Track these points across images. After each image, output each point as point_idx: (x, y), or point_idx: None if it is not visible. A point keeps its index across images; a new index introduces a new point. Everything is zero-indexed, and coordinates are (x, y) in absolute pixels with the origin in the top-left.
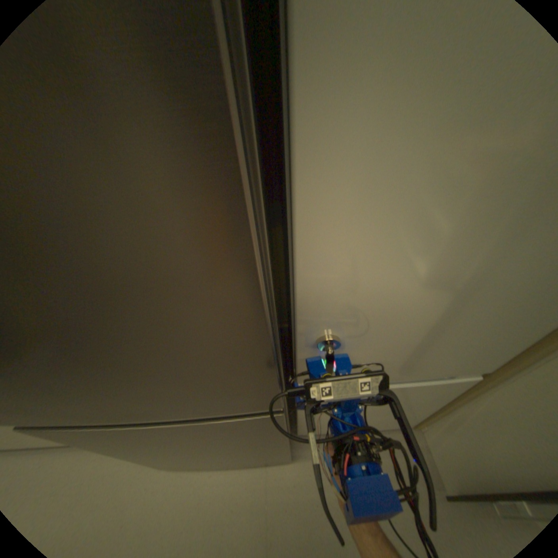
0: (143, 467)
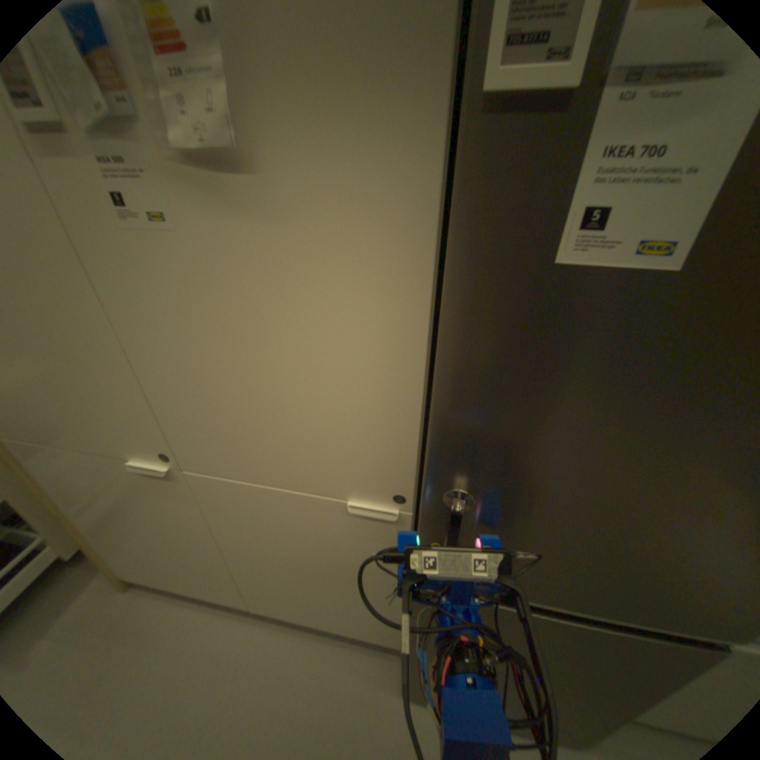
0: (375, 686)
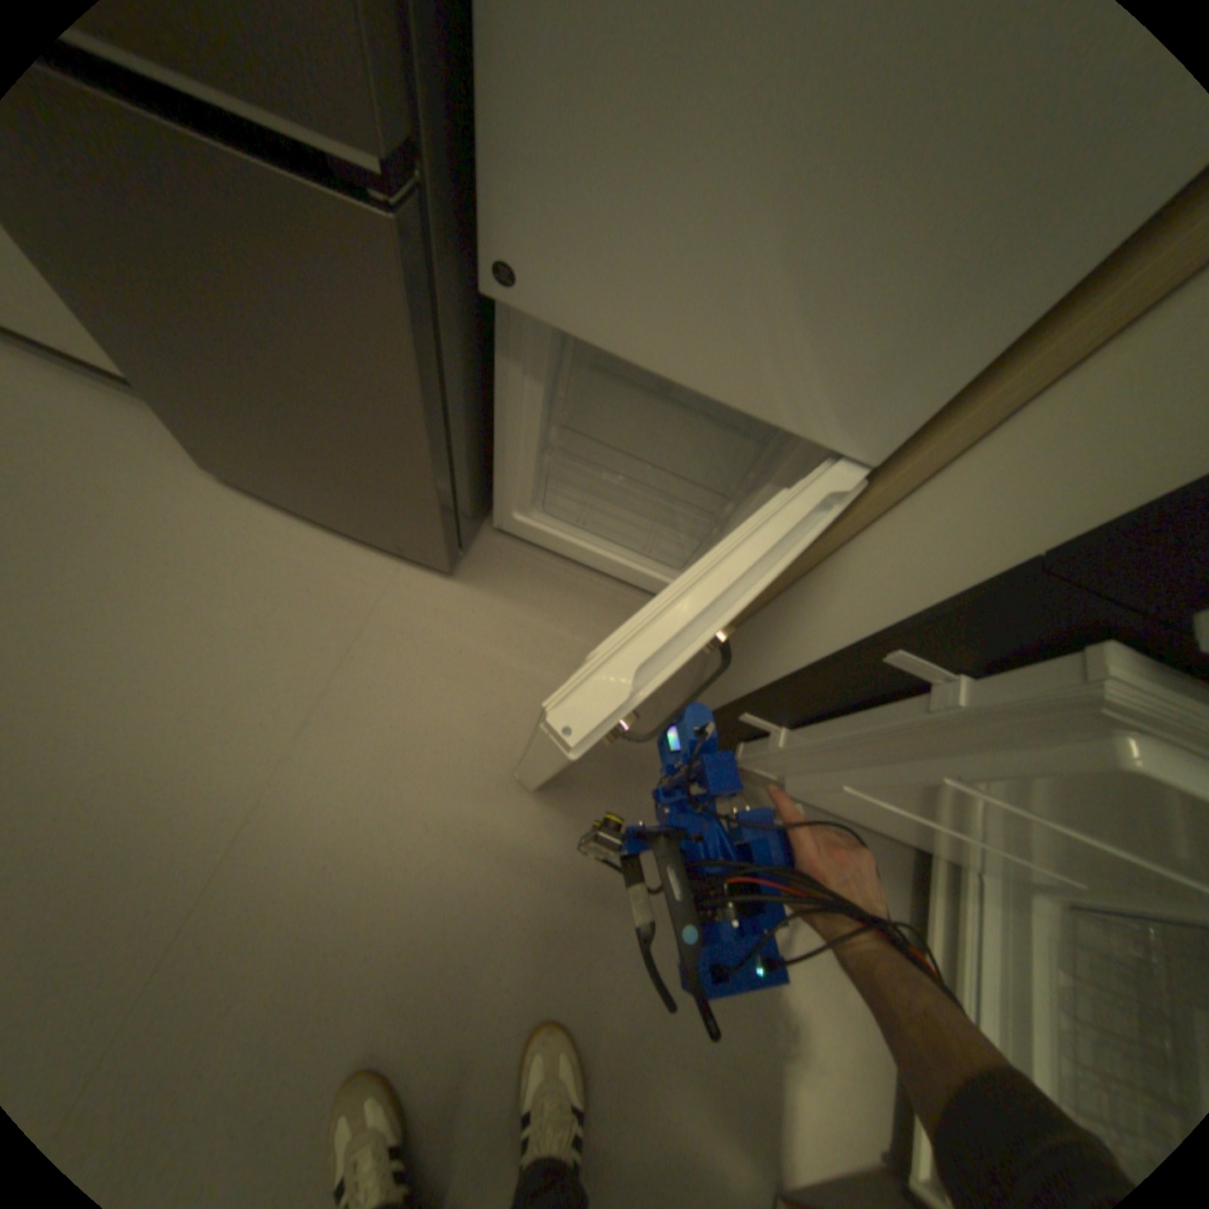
0: (175, 456)
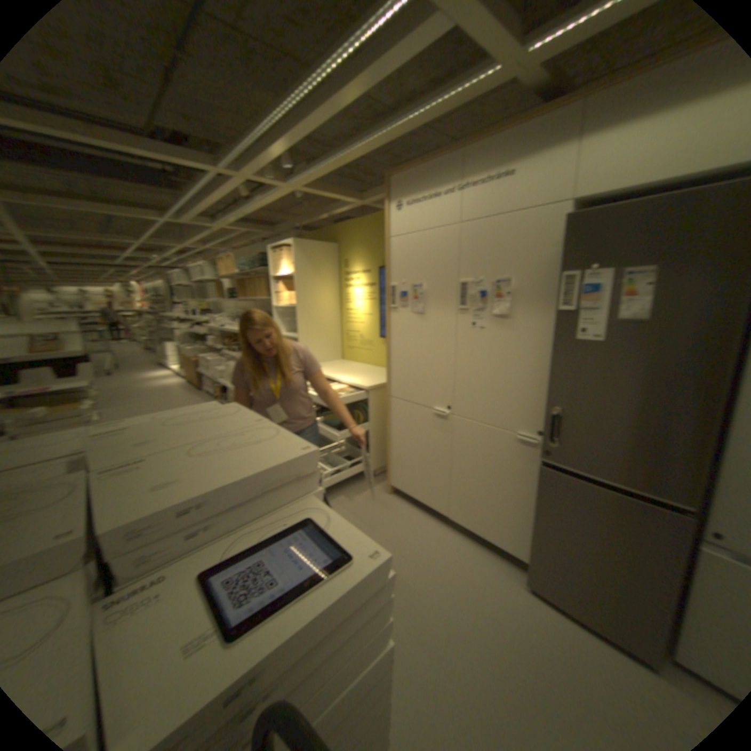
0: (514, 581)
